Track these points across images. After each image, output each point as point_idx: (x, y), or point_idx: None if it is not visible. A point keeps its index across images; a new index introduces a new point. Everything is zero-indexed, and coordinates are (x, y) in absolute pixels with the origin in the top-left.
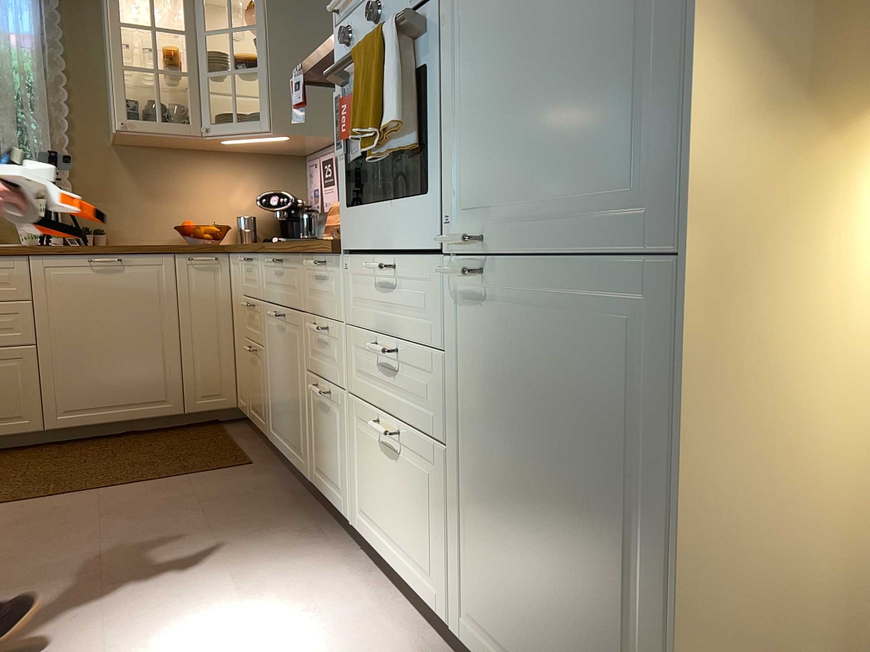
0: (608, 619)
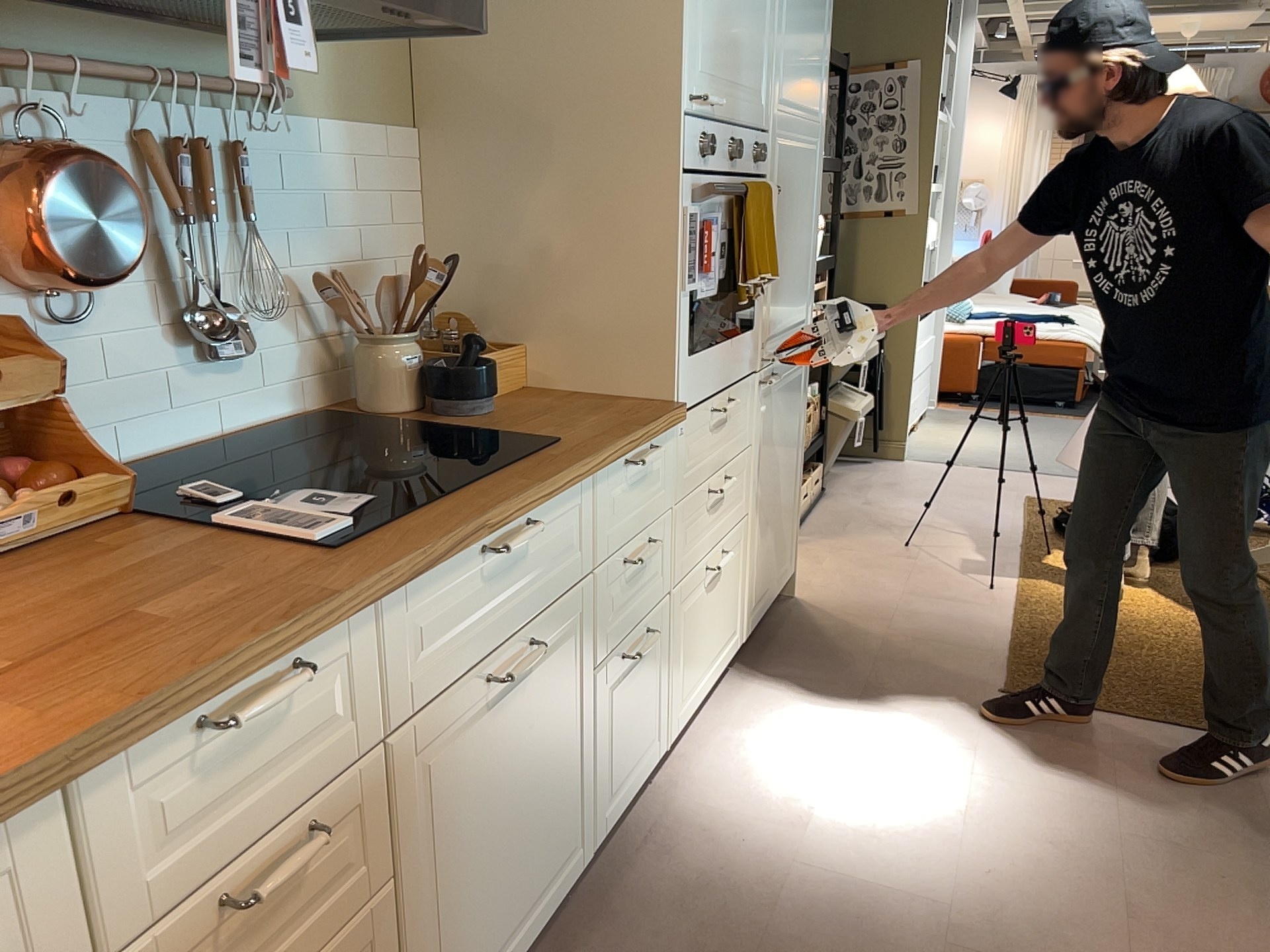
0: (790, 505)
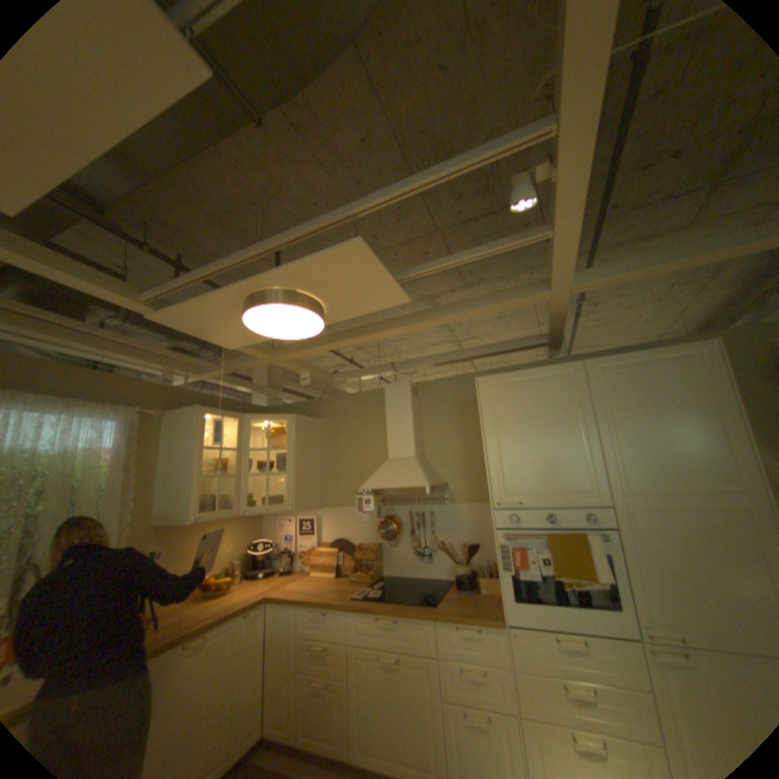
0: None
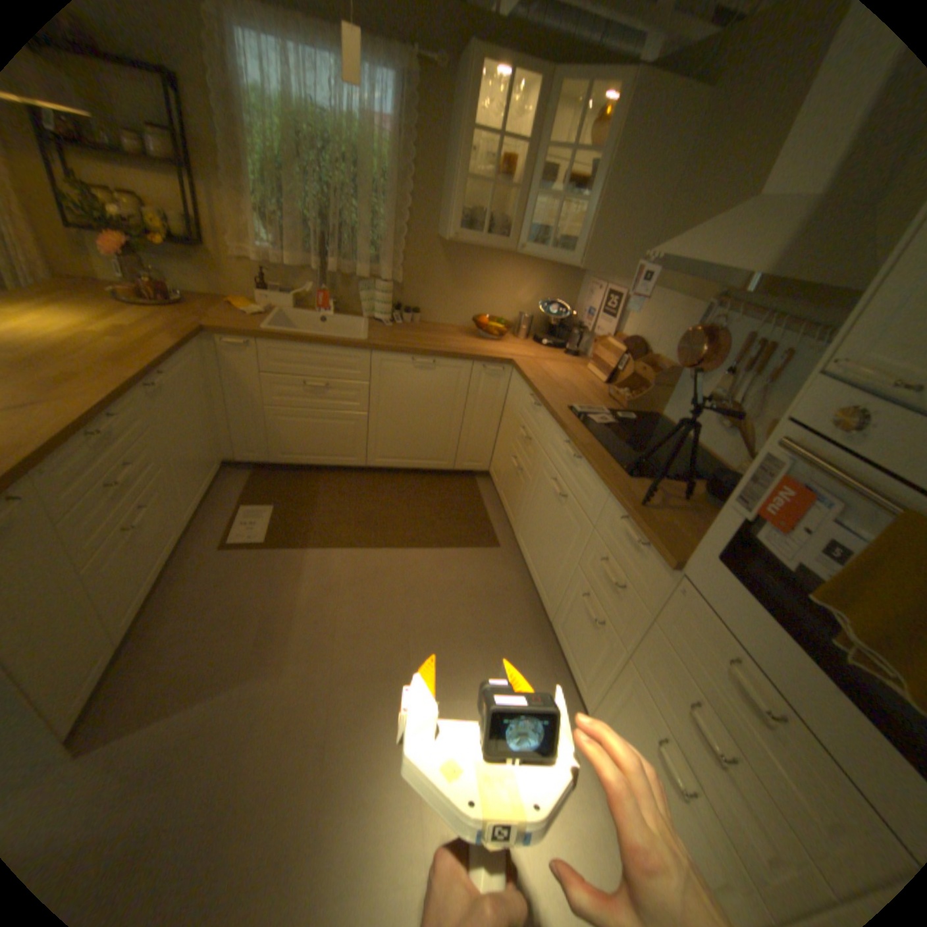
0: None
